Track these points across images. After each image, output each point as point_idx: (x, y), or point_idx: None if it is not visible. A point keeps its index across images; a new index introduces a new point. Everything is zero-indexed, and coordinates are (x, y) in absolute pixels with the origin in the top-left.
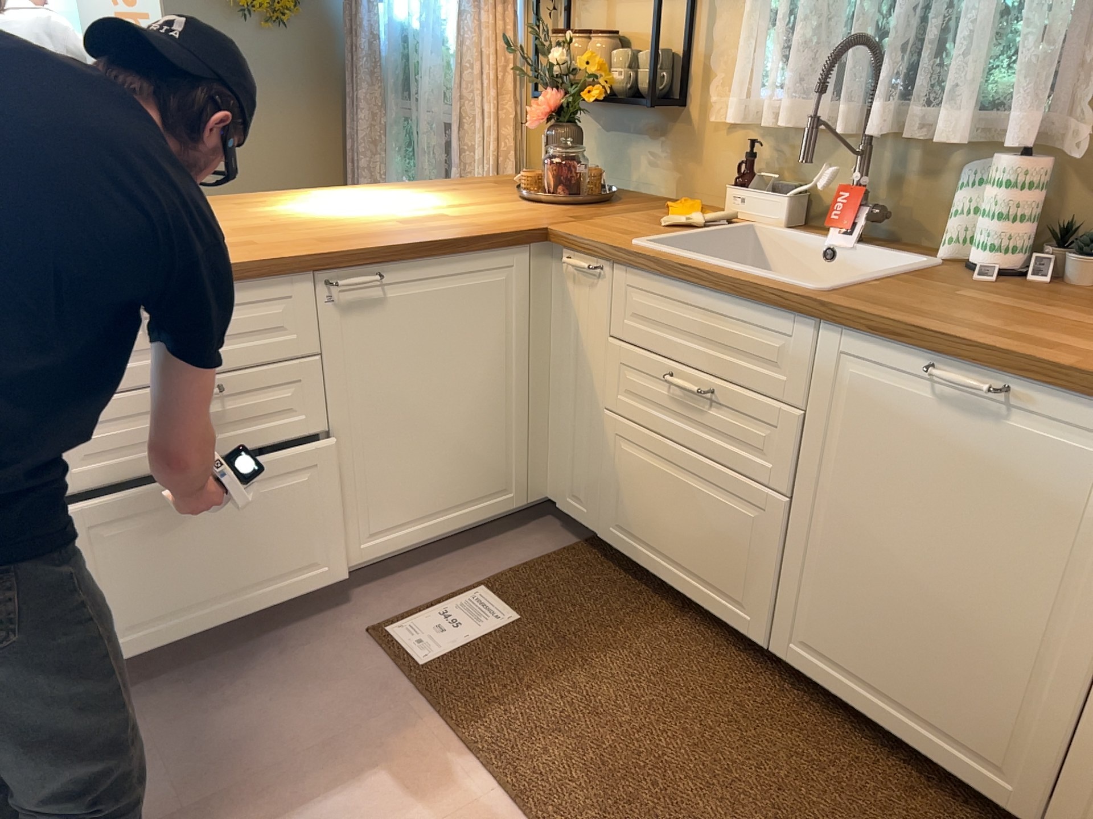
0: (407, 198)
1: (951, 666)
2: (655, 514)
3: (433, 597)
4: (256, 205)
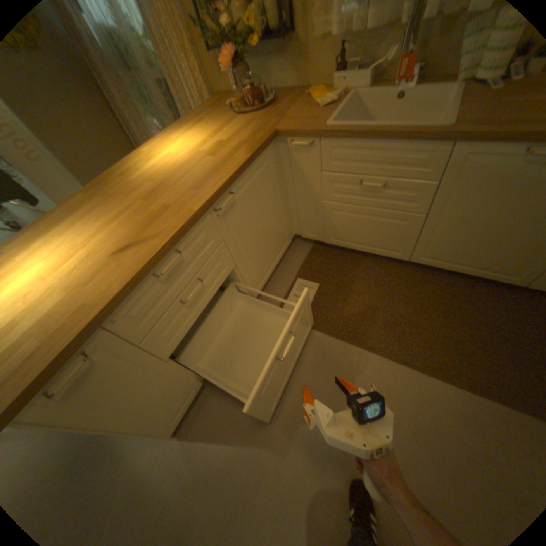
0: (188, 136)
1: (501, 252)
2: (353, 232)
3: (284, 290)
4: (127, 172)
